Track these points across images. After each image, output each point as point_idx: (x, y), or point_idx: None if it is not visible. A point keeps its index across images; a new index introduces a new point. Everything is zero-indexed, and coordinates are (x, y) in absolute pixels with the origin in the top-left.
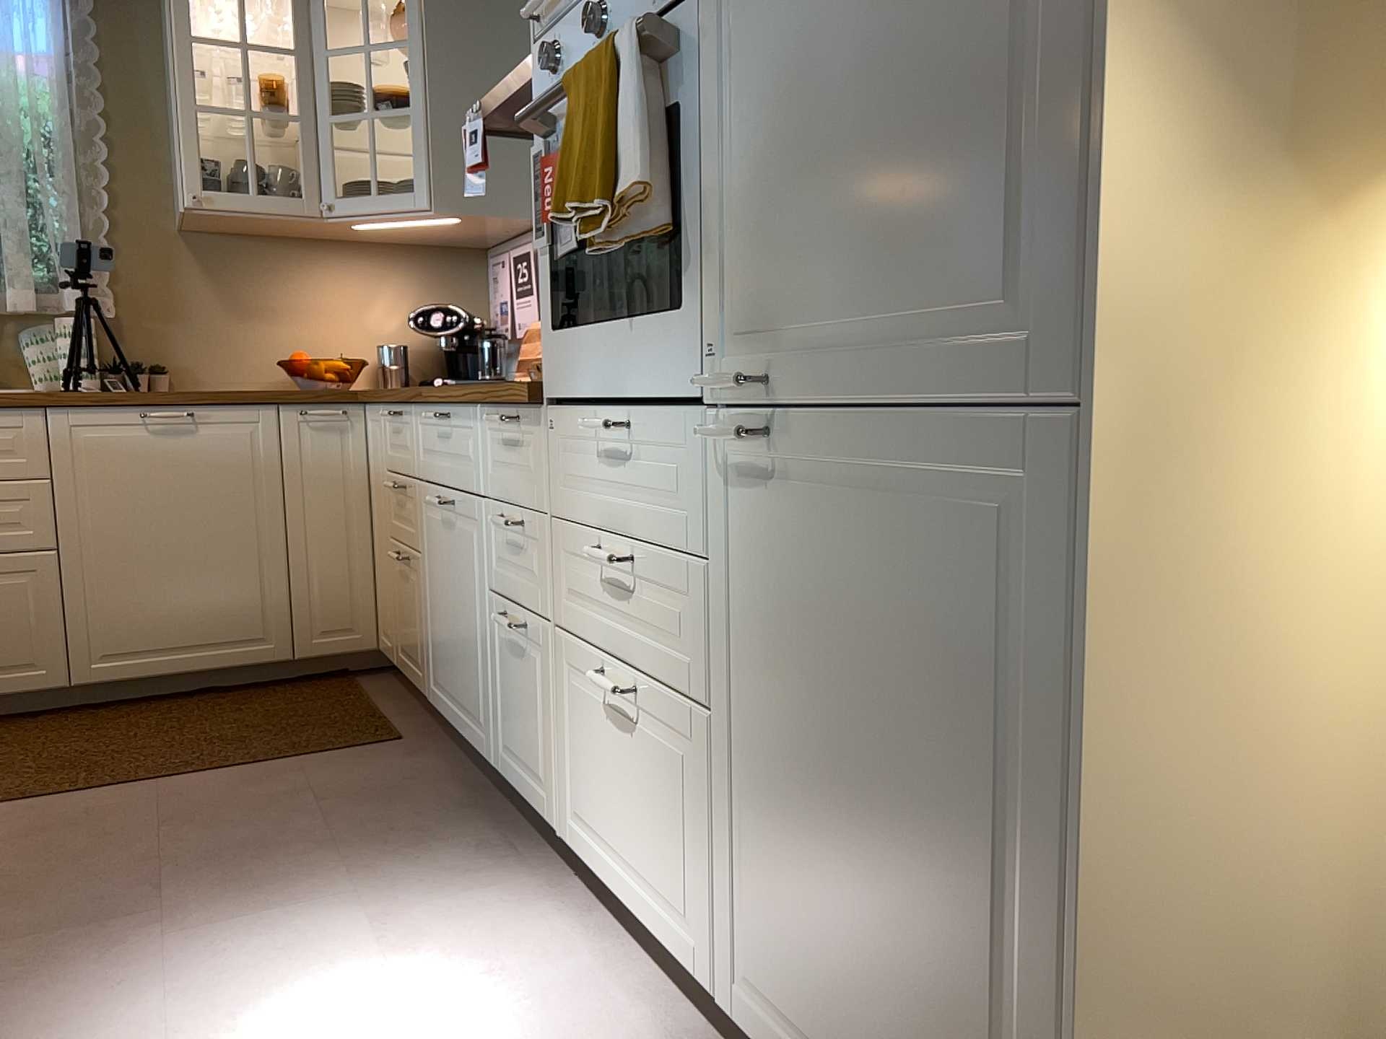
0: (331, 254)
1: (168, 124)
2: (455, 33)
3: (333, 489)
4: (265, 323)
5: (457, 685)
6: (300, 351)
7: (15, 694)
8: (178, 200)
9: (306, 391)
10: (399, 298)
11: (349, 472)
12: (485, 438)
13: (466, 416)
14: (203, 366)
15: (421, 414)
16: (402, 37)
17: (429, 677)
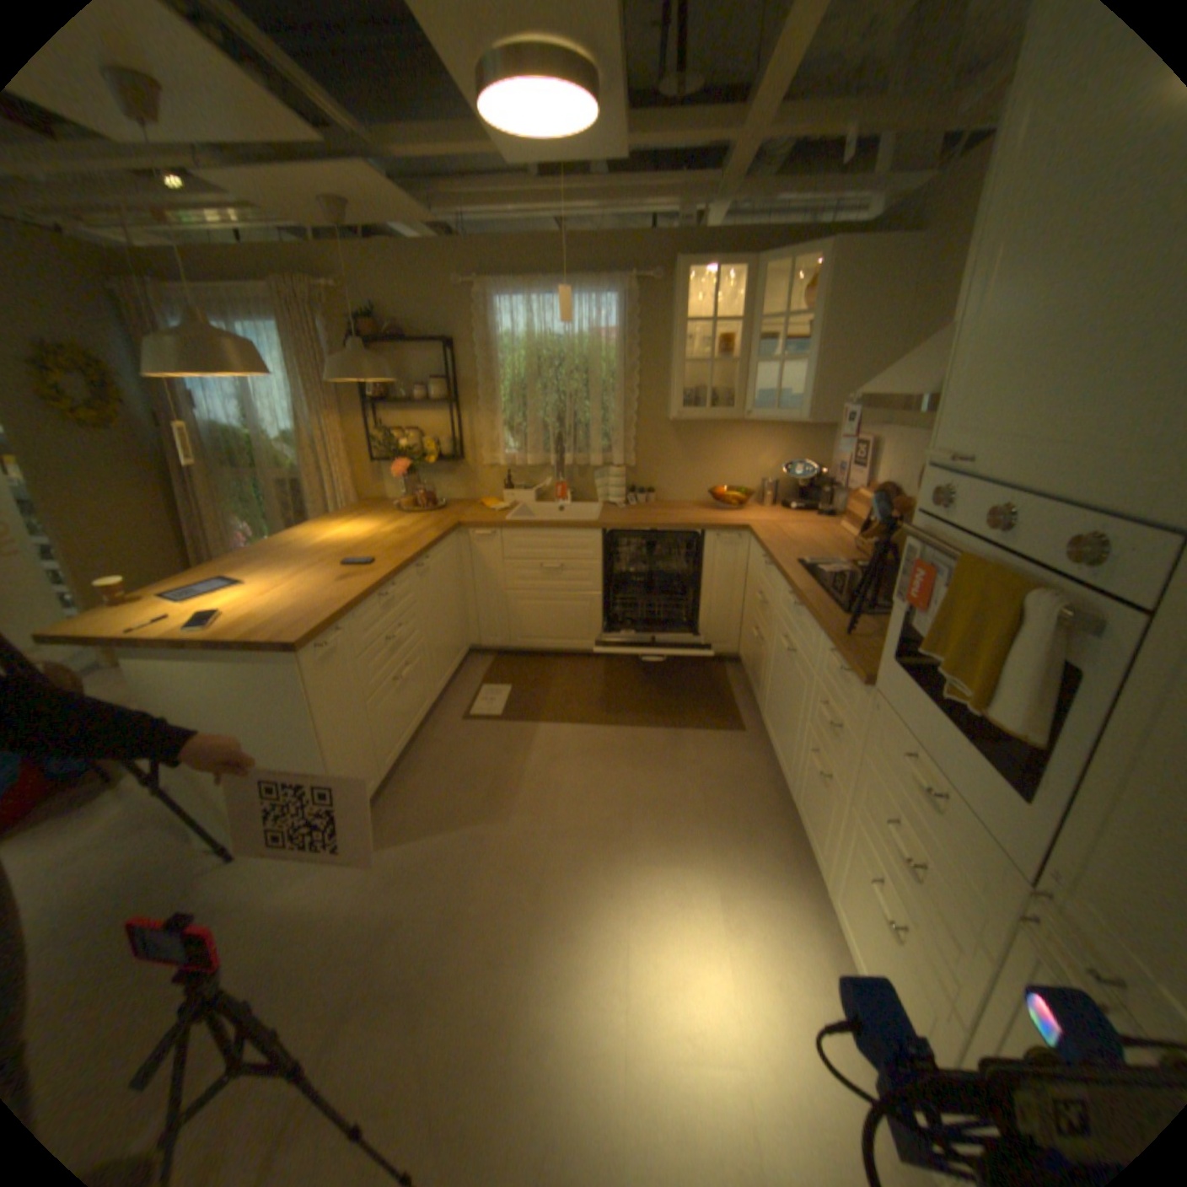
0: (743, 427)
1: (668, 360)
2: (847, 303)
3: (727, 575)
4: (703, 466)
5: (780, 737)
6: (719, 481)
7: (581, 649)
8: (668, 402)
9: (720, 523)
10: (778, 450)
11: (736, 568)
12: (824, 644)
13: (813, 621)
14: (671, 488)
15: (784, 581)
16: (809, 304)
17: (763, 708)
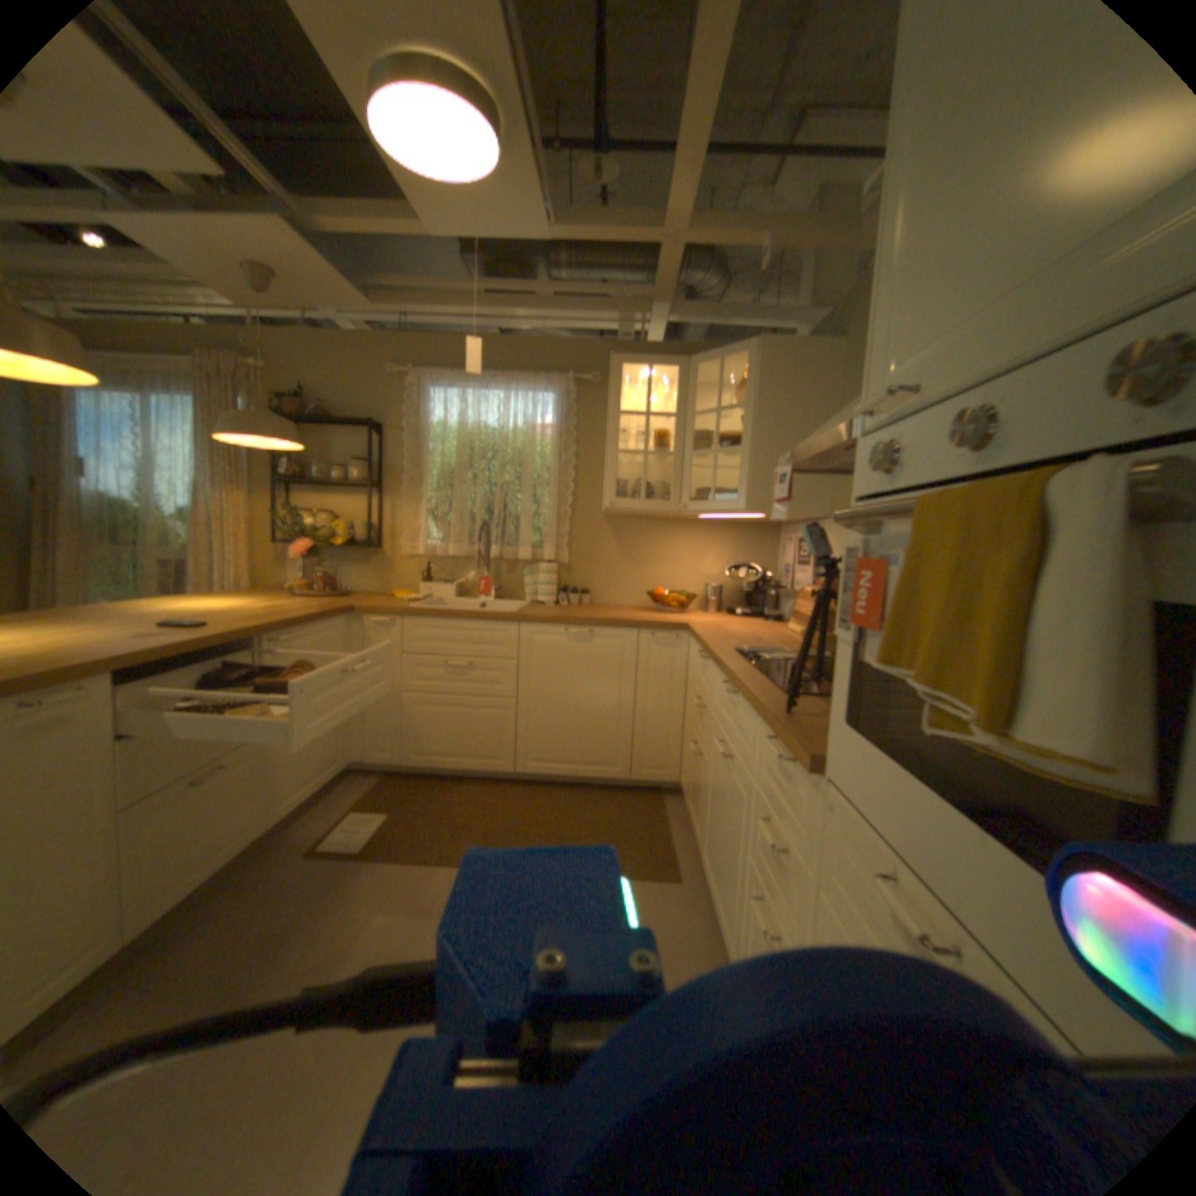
0: (683, 529)
1: (605, 458)
2: (776, 397)
3: (663, 683)
4: (642, 568)
5: (719, 886)
6: (660, 585)
7: (488, 772)
8: (605, 500)
9: (655, 621)
10: (721, 556)
11: (674, 674)
12: (761, 736)
13: (748, 707)
14: (607, 591)
15: (719, 672)
16: (741, 401)
17: (703, 848)
